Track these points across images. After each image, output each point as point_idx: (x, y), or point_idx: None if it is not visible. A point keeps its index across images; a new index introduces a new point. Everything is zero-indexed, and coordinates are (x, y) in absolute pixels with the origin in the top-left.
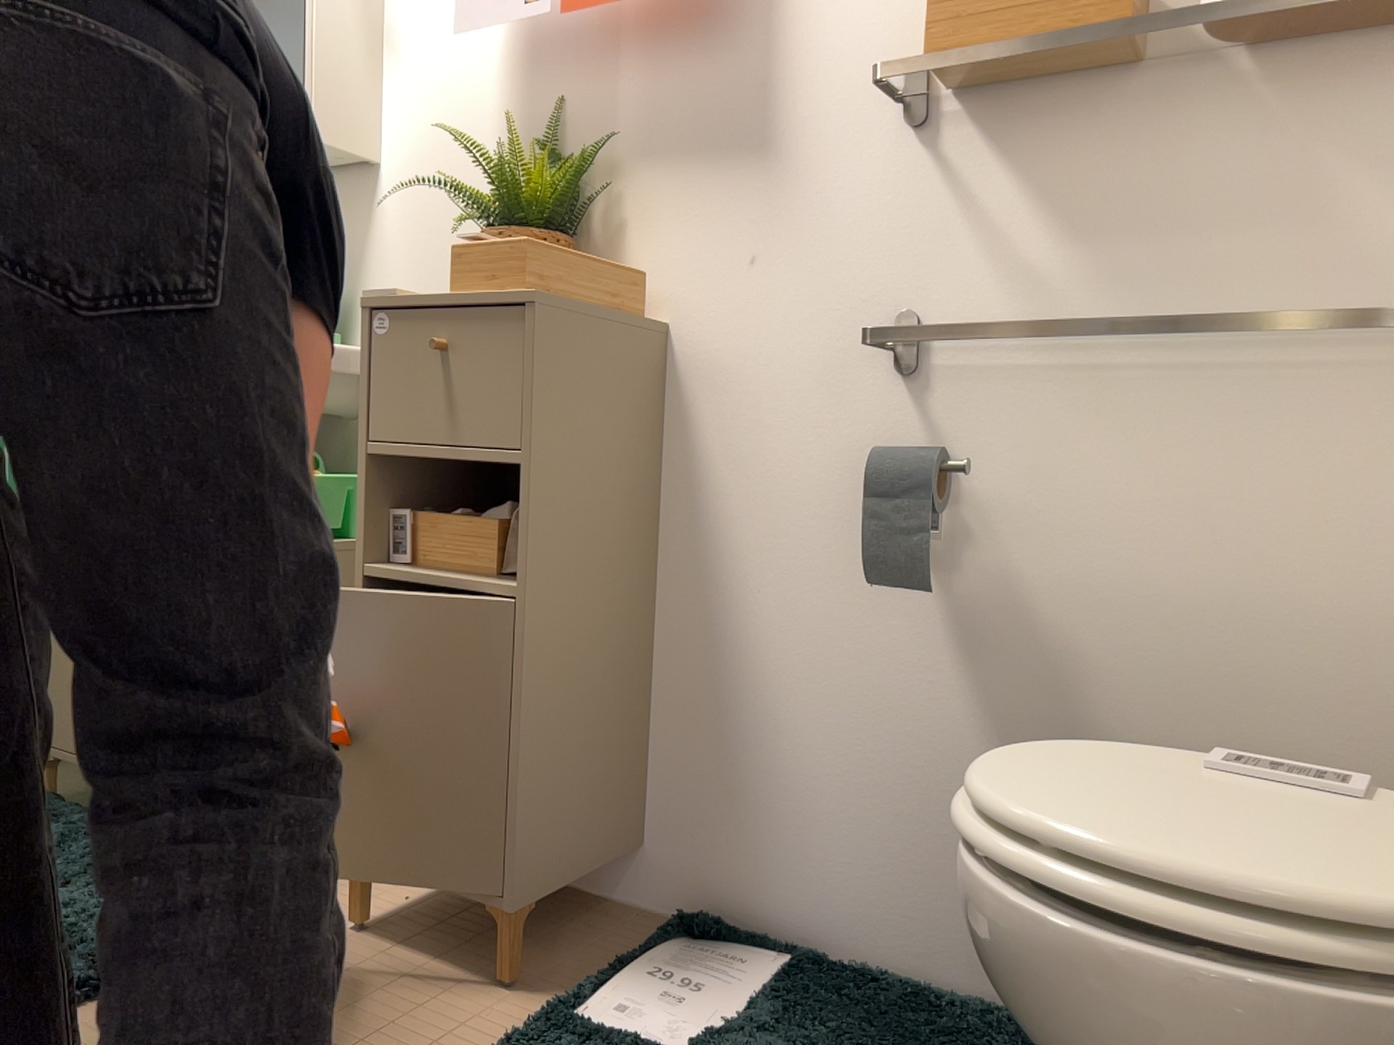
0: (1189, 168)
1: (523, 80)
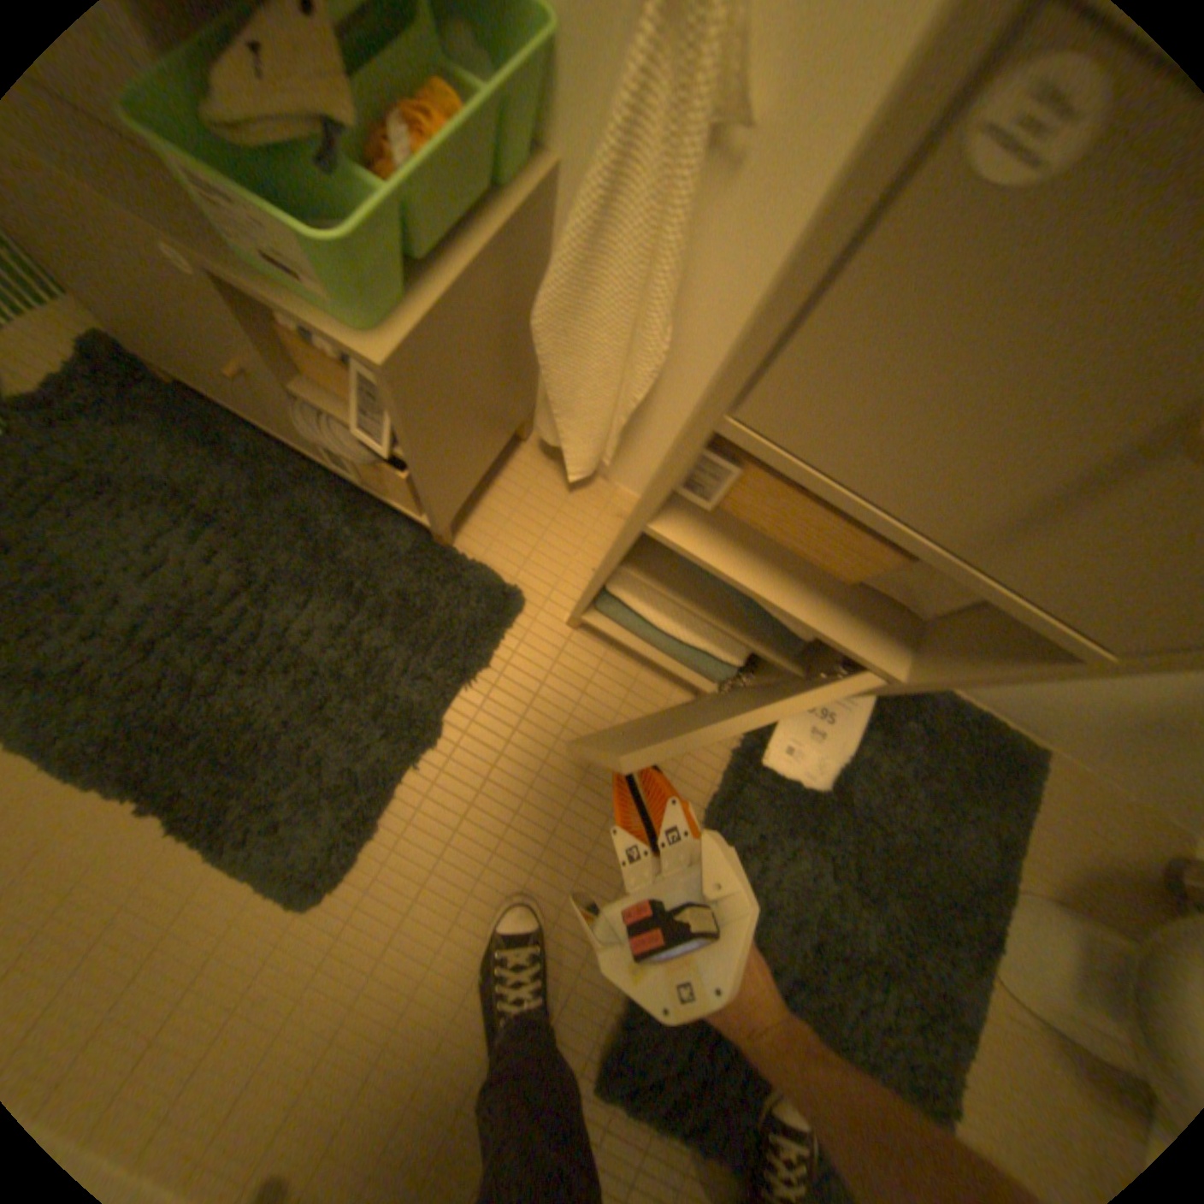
0: None
1: None
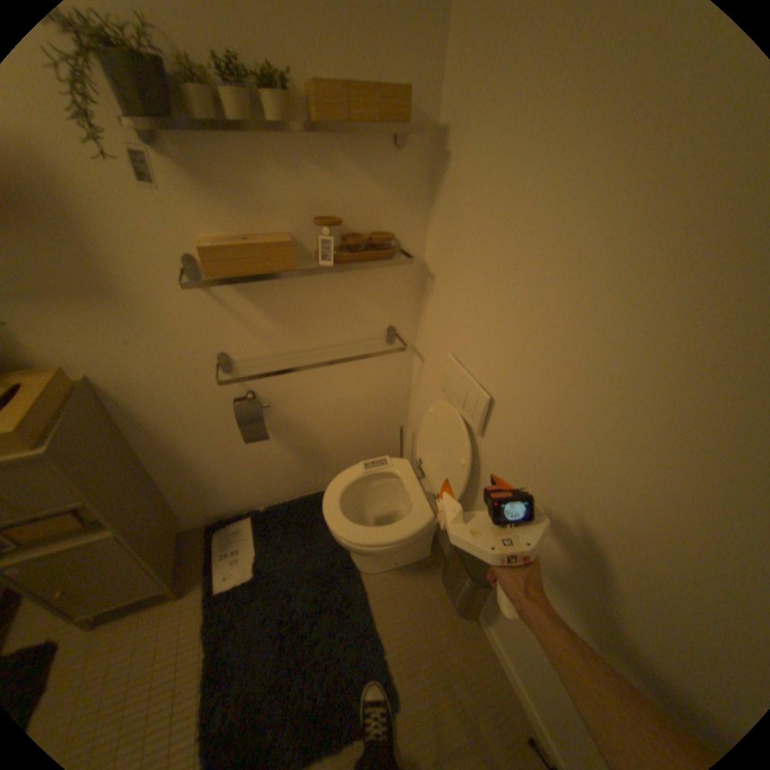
0: (314, 297)
1: None
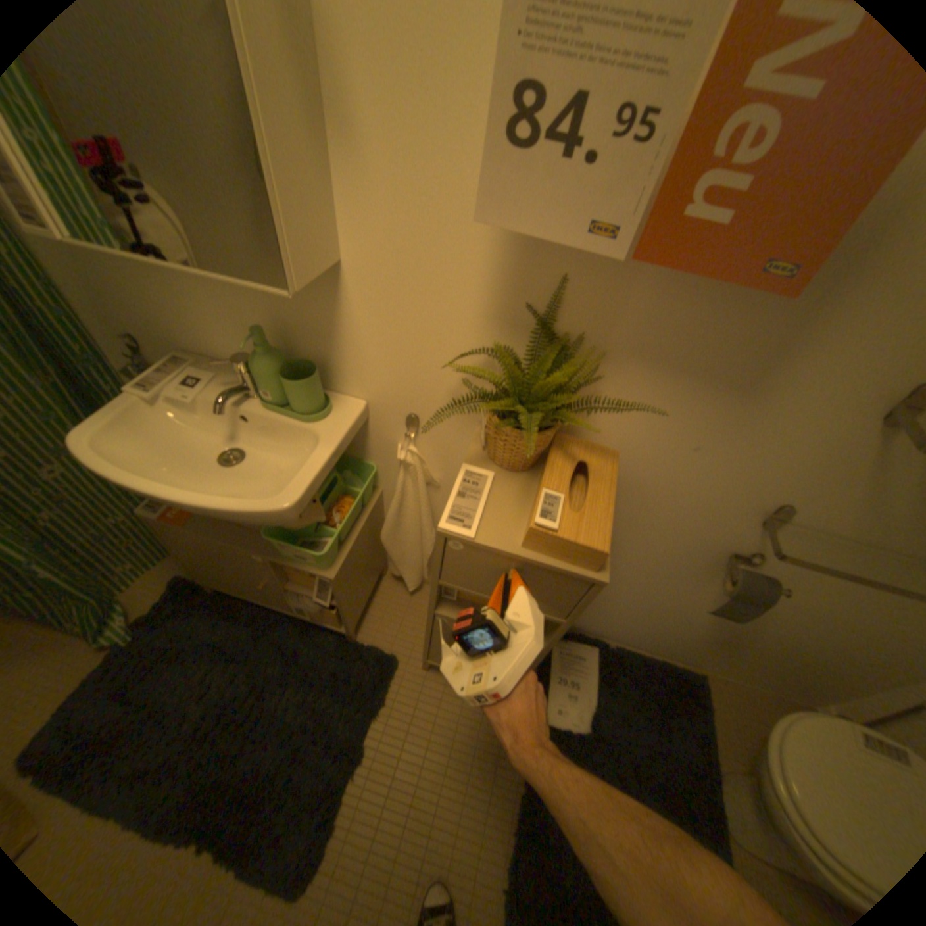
0: None
1: (522, 237)
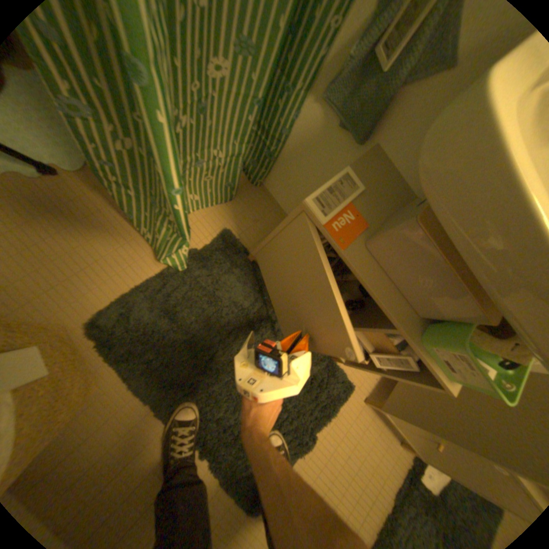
0: None
1: None
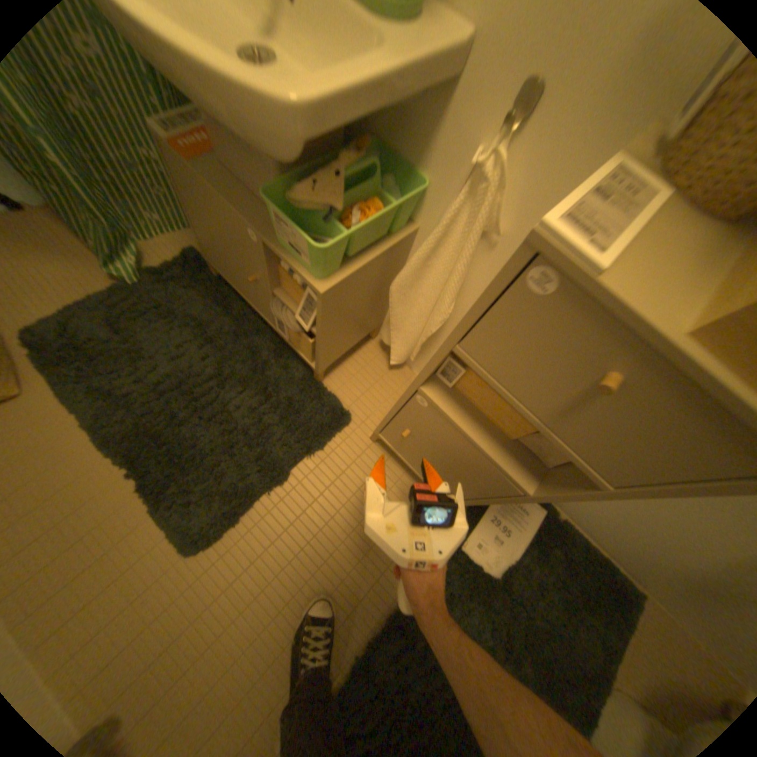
0: None
1: None
